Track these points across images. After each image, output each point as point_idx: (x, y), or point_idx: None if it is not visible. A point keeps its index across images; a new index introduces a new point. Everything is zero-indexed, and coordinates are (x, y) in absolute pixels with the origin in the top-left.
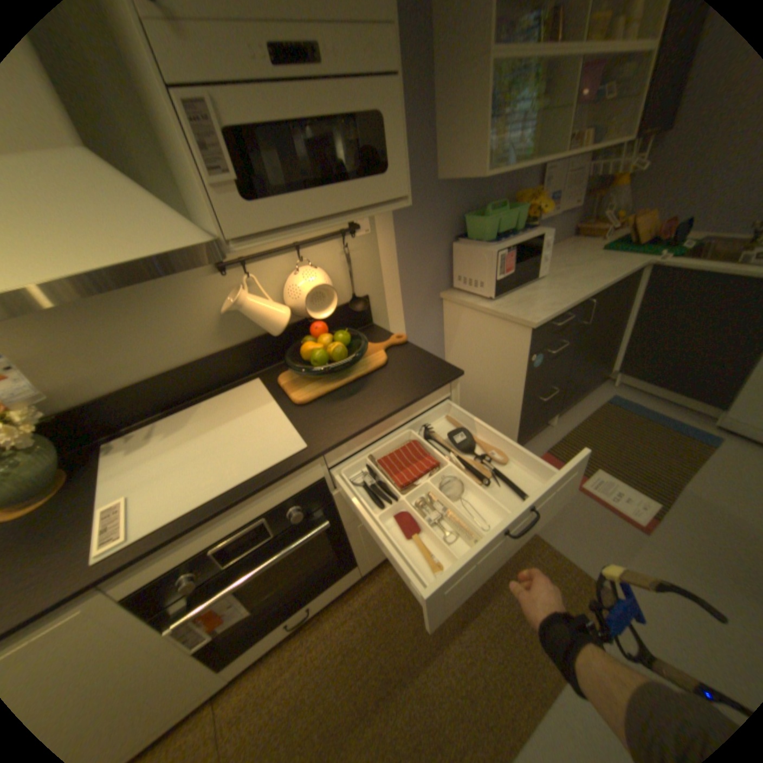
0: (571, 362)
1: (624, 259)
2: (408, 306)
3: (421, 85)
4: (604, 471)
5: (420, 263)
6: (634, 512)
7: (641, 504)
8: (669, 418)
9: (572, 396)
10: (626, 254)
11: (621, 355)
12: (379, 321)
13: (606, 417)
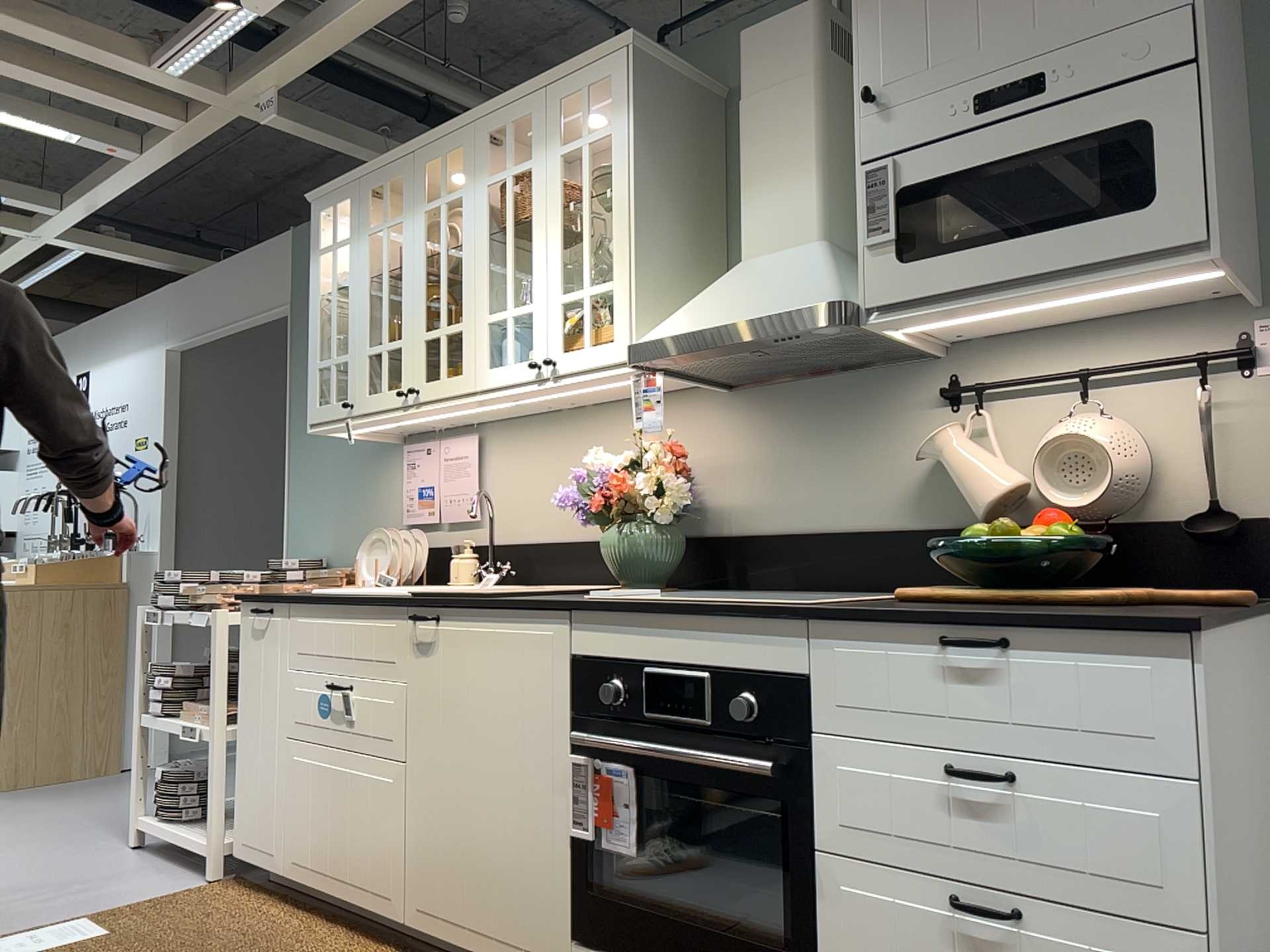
0: None
1: None
2: None
3: None
4: None
5: None
6: None
7: None
8: None
9: None
10: None
11: None
12: None
13: None
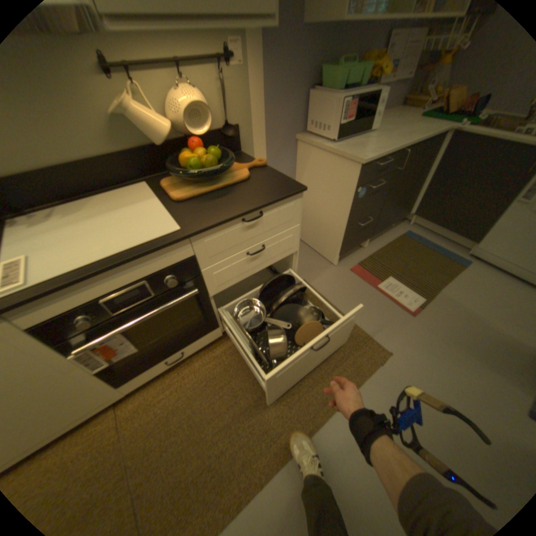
0: (384, 199)
1: (434, 123)
2: (270, 142)
3: None
4: (393, 277)
5: (282, 105)
6: (407, 303)
7: (413, 298)
8: (441, 247)
9: (380, 227)
10: (437, 120)
11: (418, 201)
12: (246, 150)
13: (400, 244)
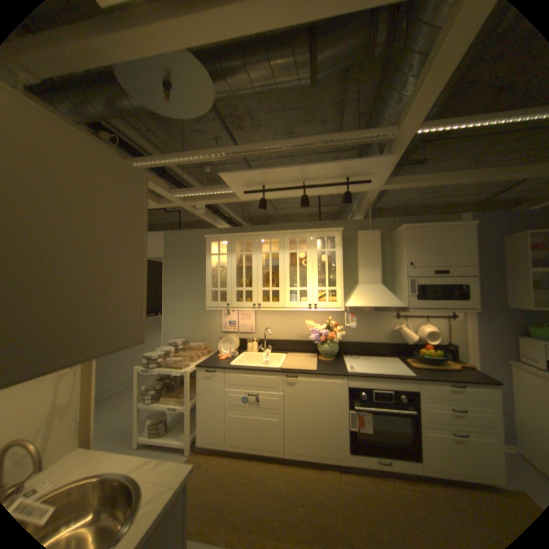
0: None
1: None
2: (484, 361)
3: (498, 275)
4: None
5: (494, 342)
6: None
7: None
8: None
9: None
10: None
11: None
12: (463, 360)
13: None
